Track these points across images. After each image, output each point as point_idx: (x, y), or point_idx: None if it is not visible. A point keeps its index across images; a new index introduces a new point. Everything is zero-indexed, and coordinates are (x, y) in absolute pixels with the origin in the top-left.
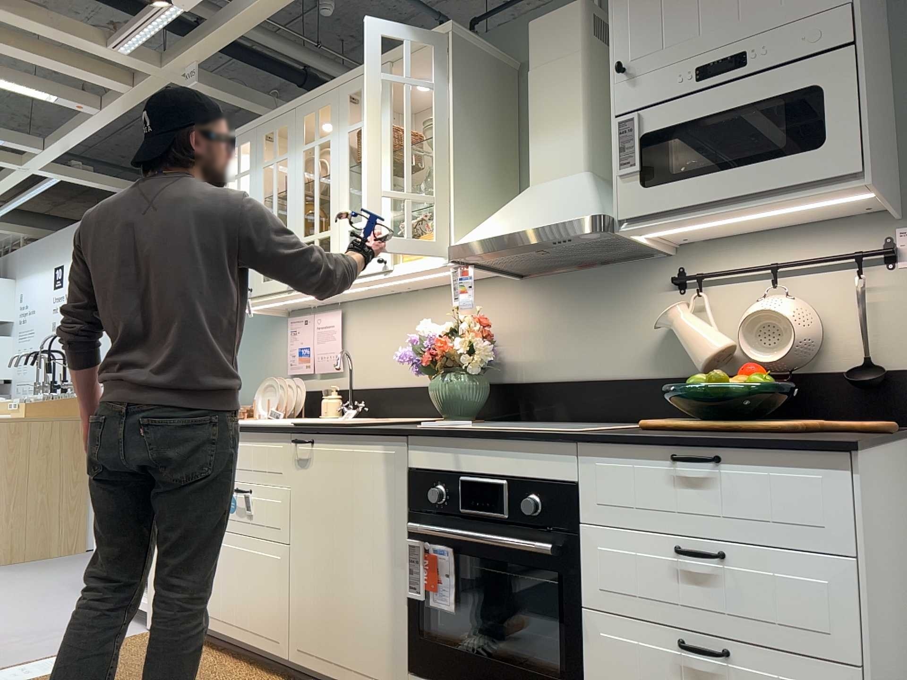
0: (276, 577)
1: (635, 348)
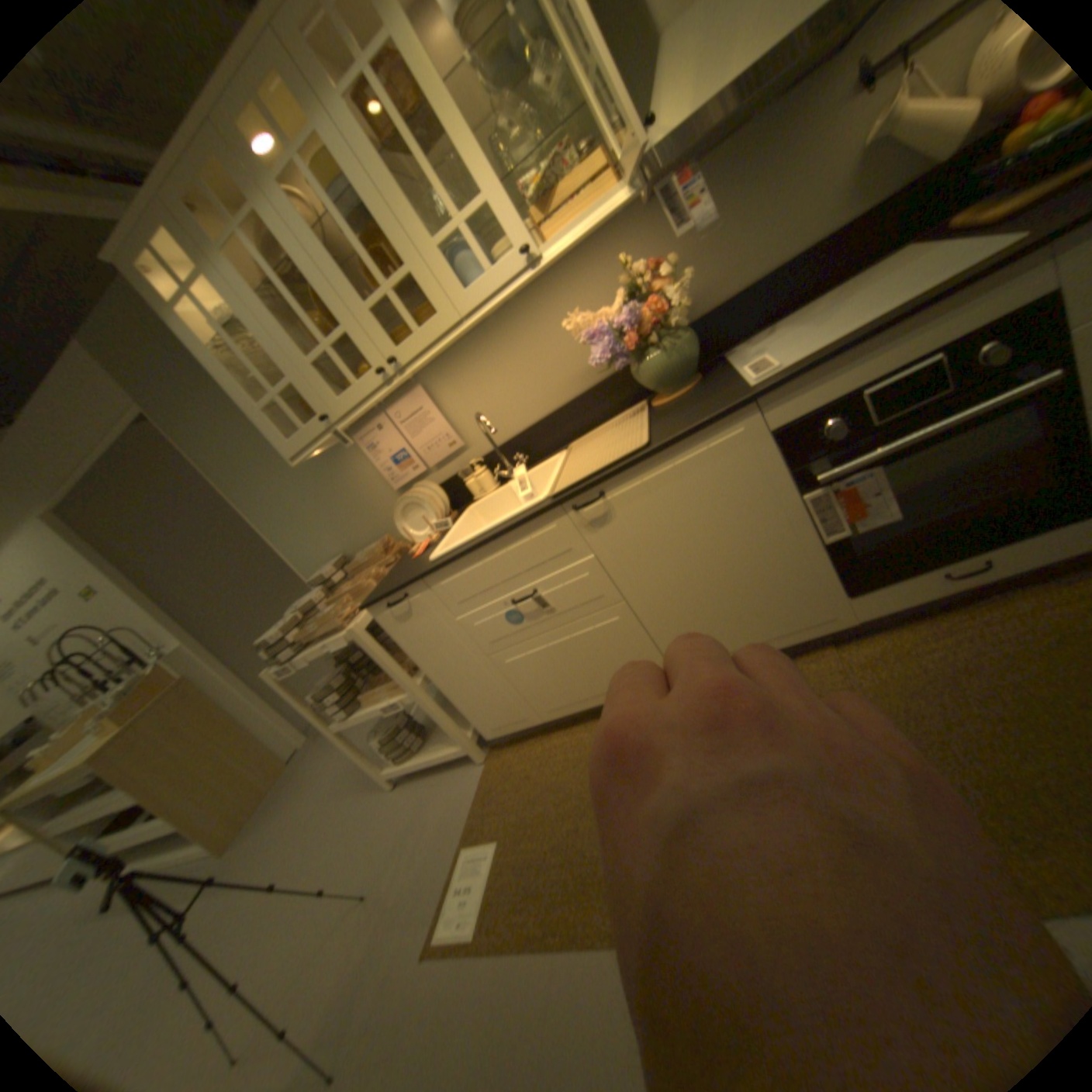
0: (624, 634)
1: (830, 194)
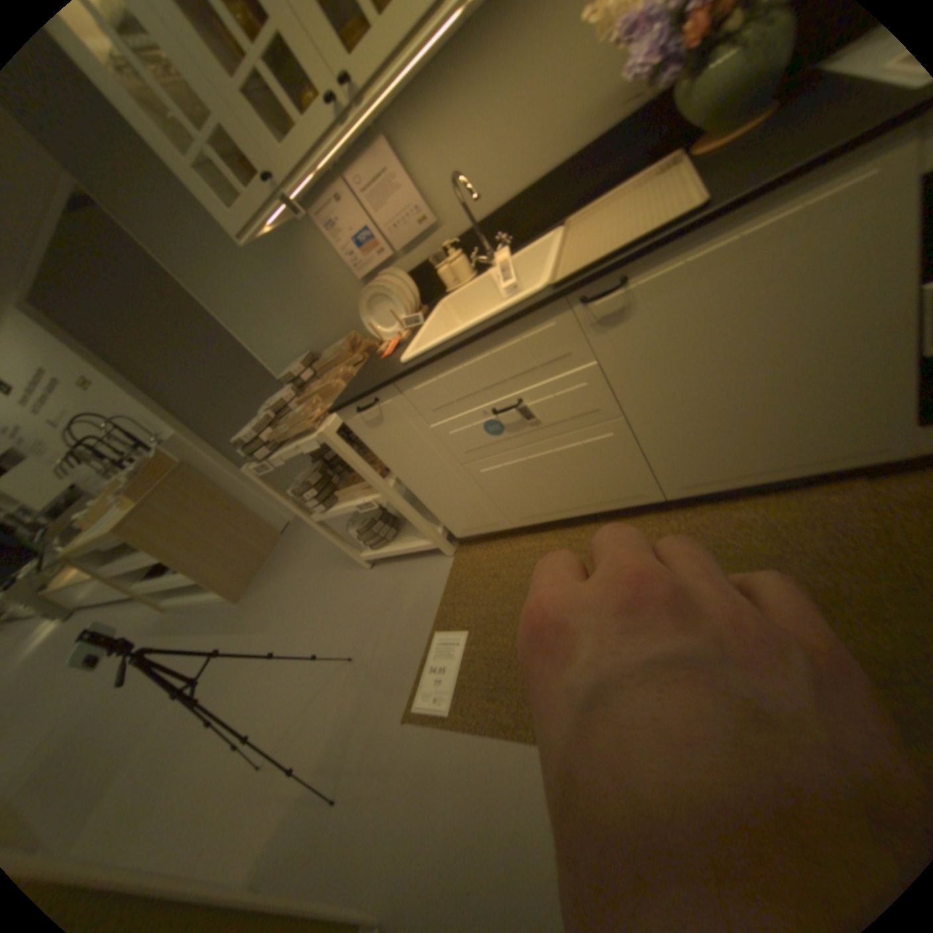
0: (617, 451)
1: None
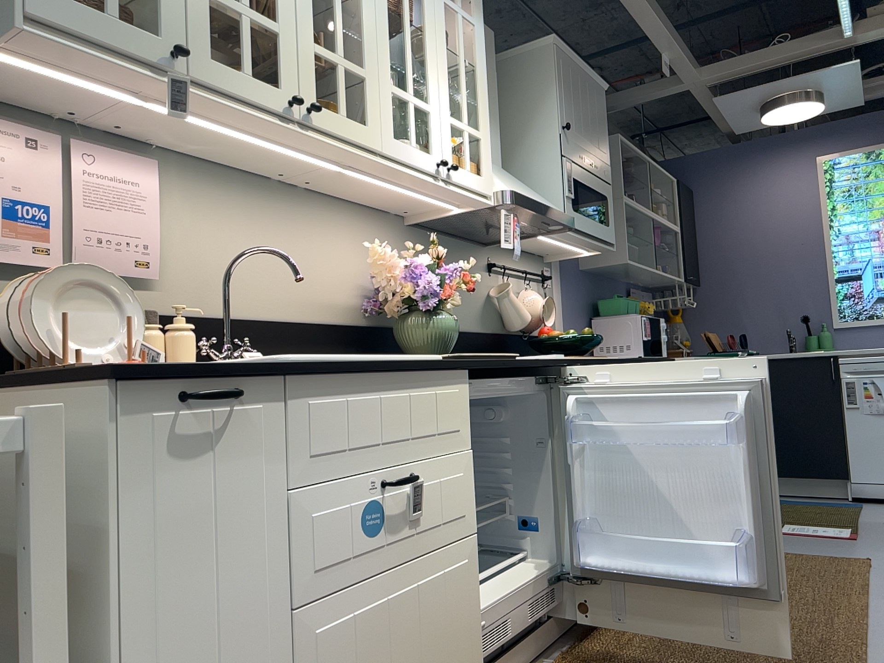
0: (464, 593)
1: (475, 309)
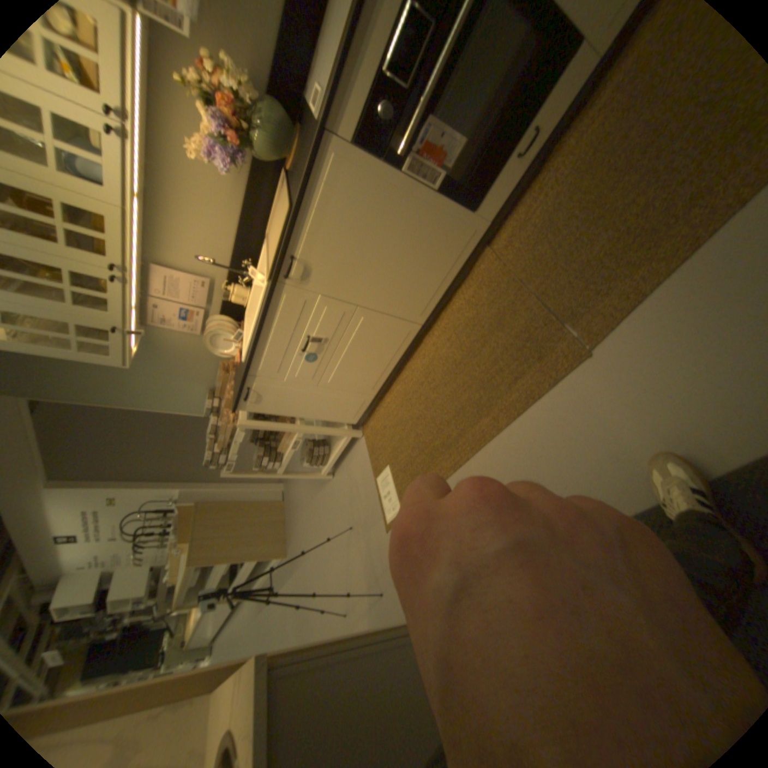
0: (374, 323)
1: None
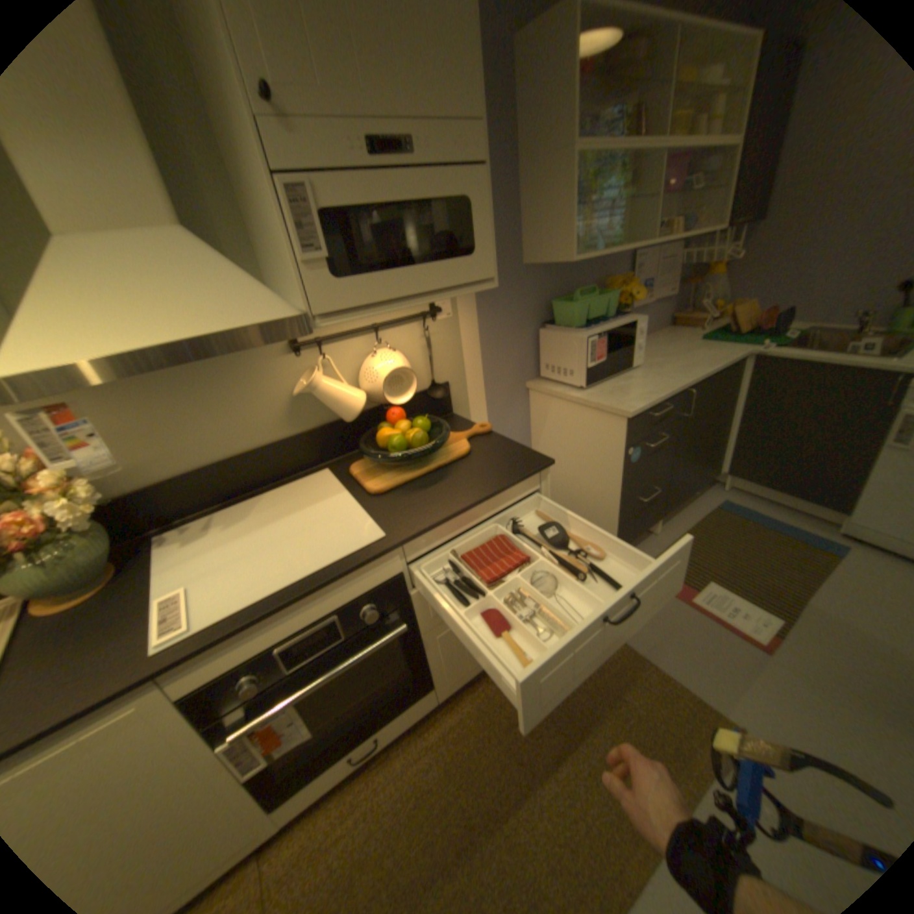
0: None
1: (266, 415)
